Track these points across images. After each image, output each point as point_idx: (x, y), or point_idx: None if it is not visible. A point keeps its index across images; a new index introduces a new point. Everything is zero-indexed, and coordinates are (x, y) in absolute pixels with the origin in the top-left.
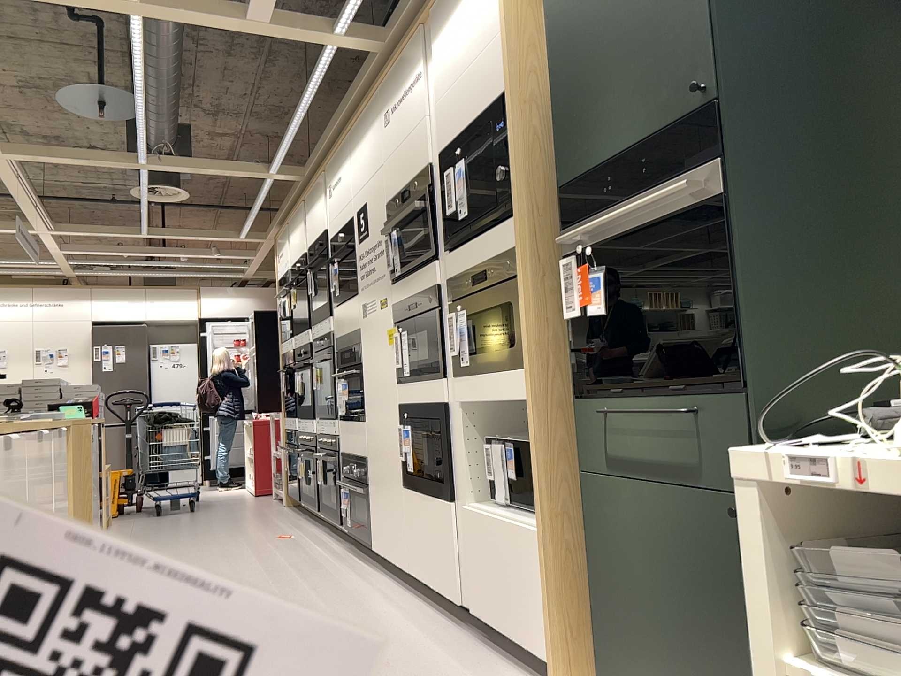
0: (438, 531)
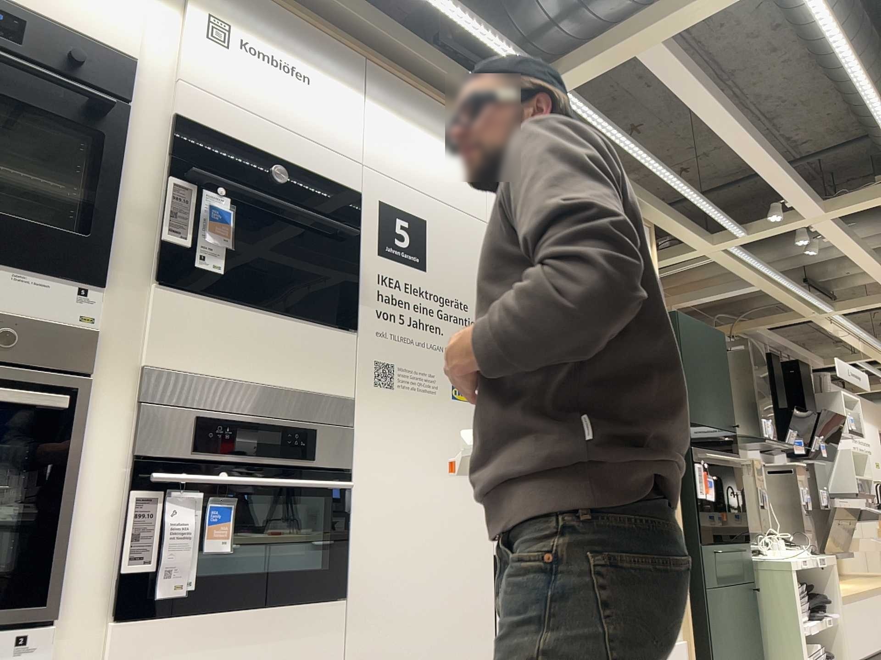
0: None
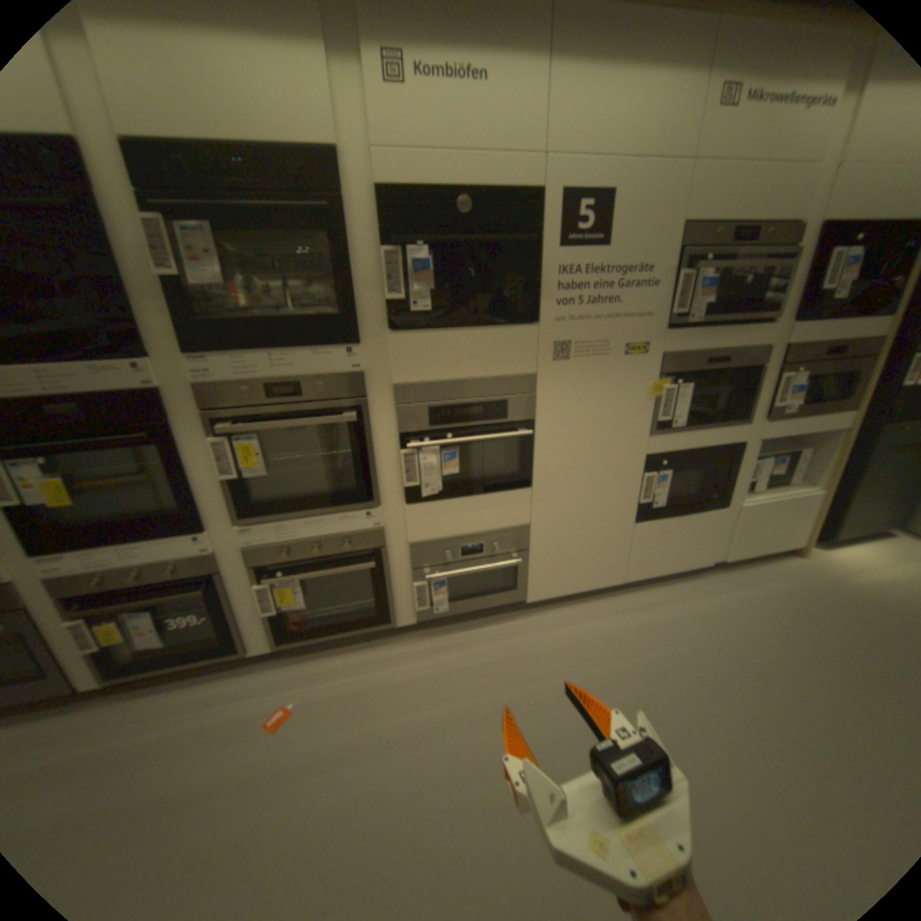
0: (697, 534)
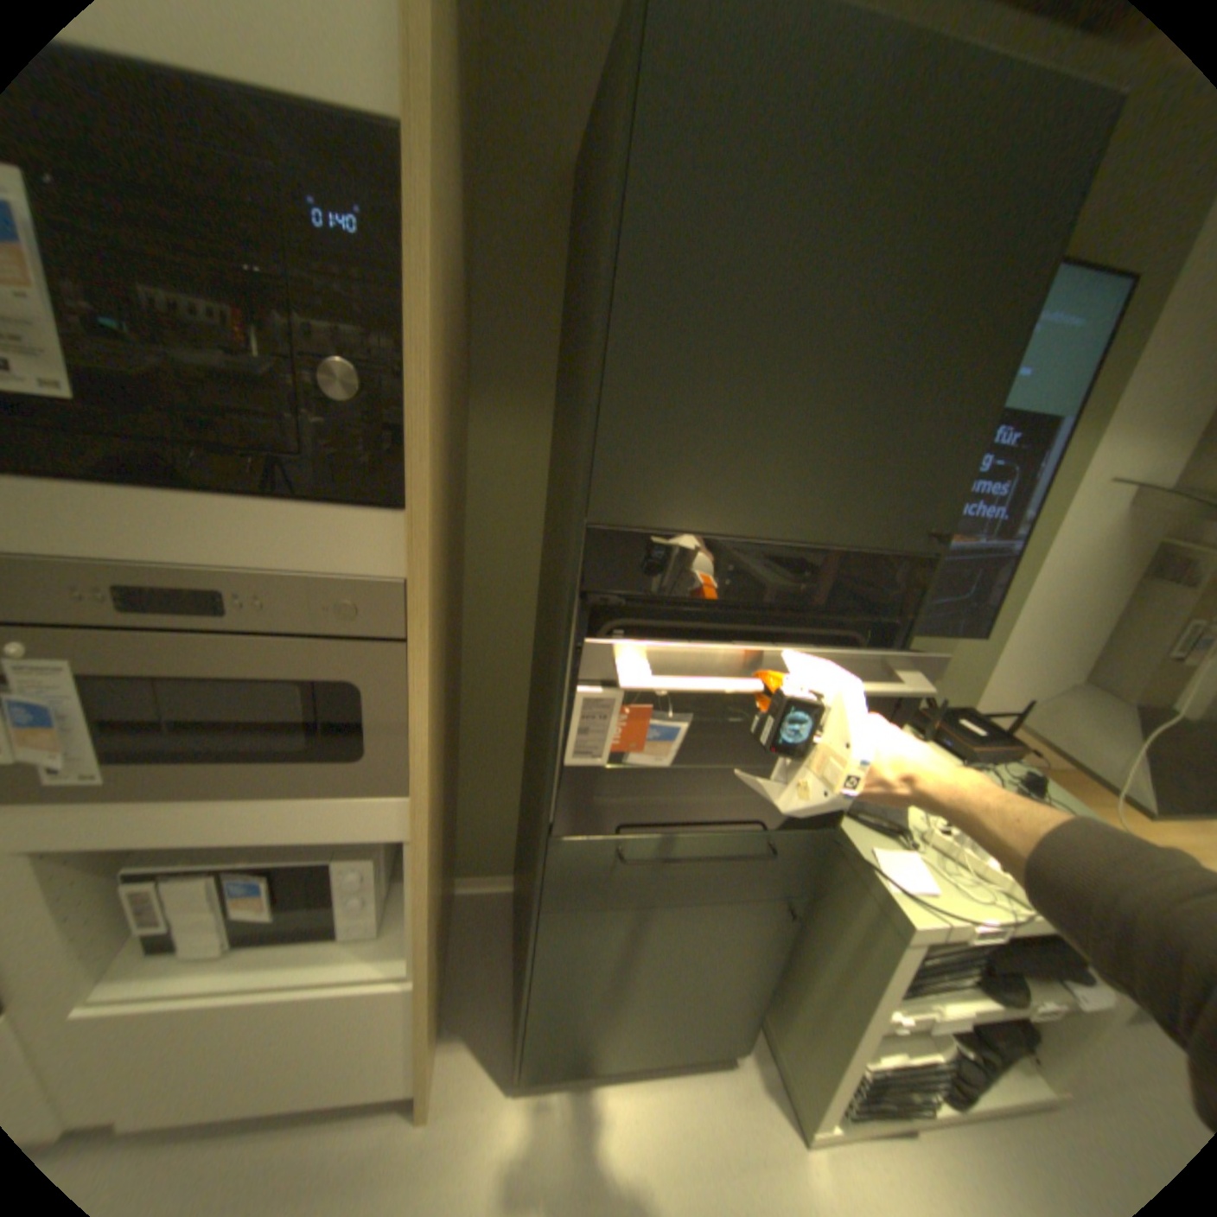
0: None
